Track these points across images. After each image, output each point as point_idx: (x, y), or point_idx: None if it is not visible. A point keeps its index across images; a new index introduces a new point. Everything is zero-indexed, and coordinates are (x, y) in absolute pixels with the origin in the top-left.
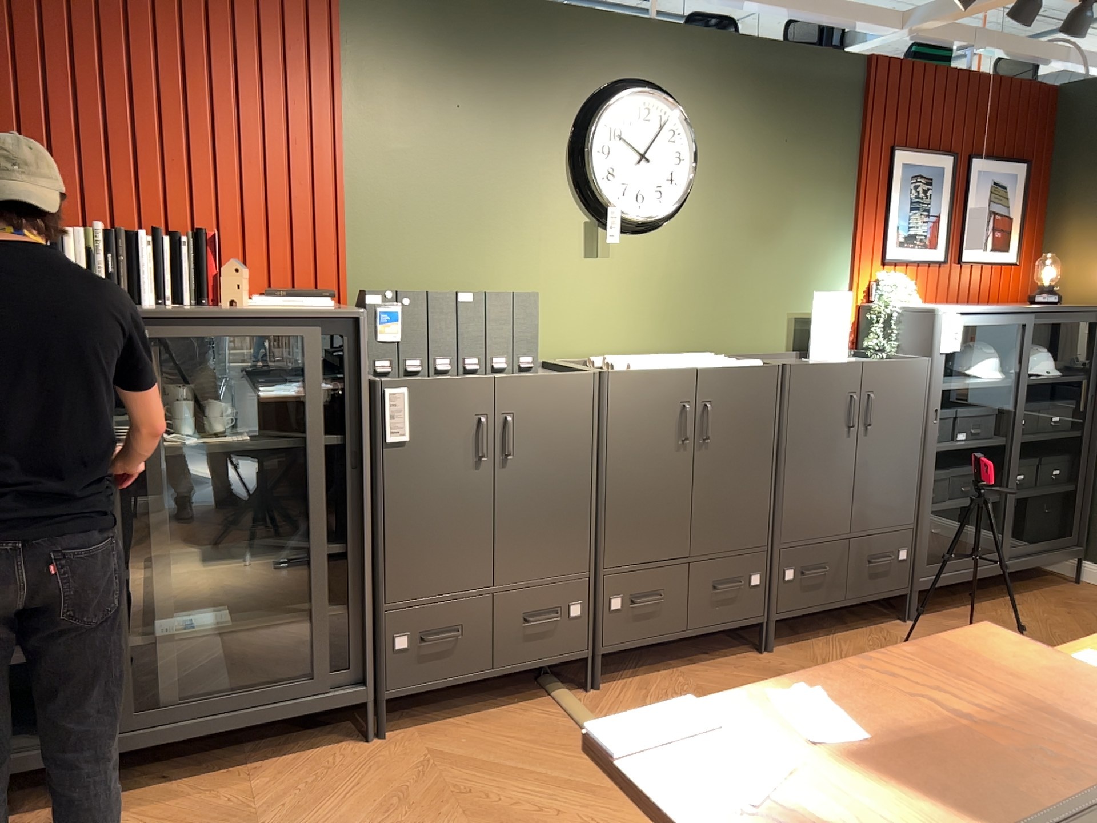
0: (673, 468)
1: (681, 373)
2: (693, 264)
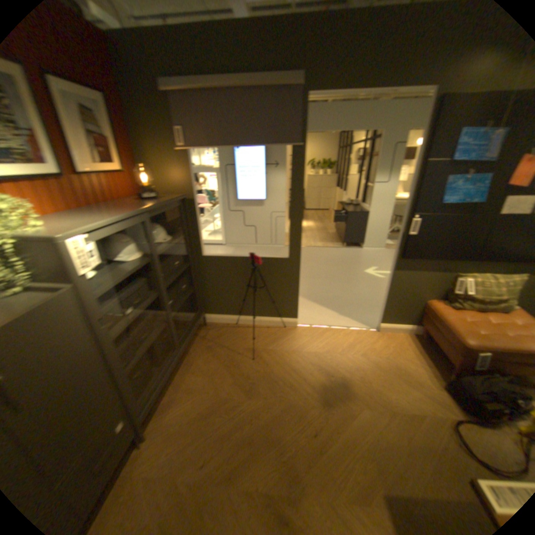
0: None
1: None
2: None
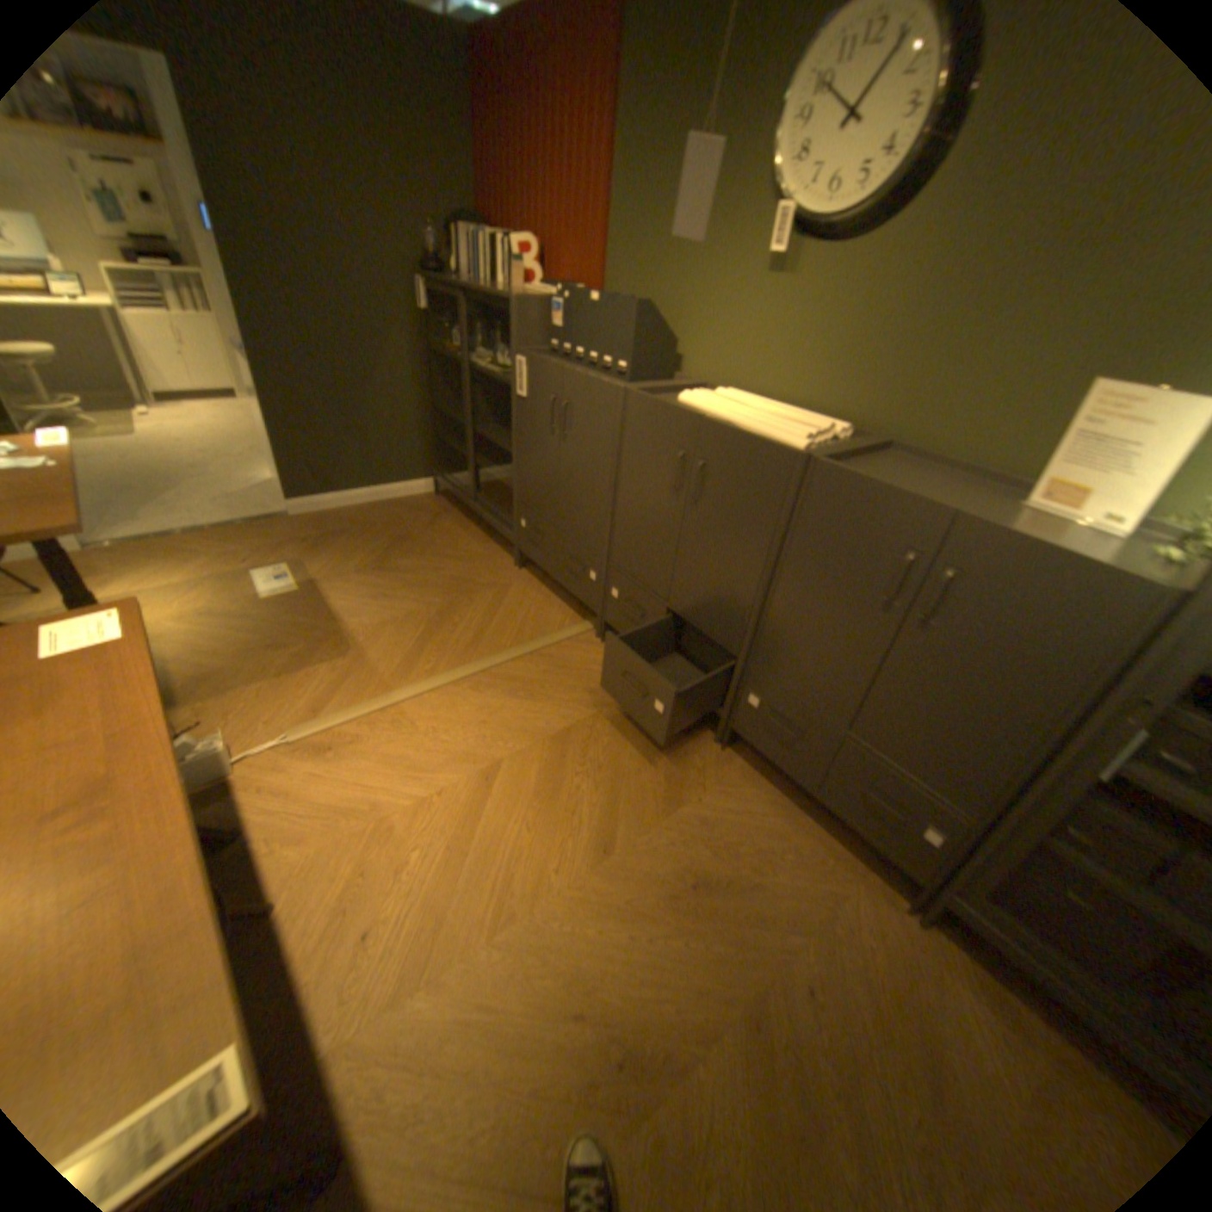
0: (663, 510)
1: (684, 415)
2: (903, 293)
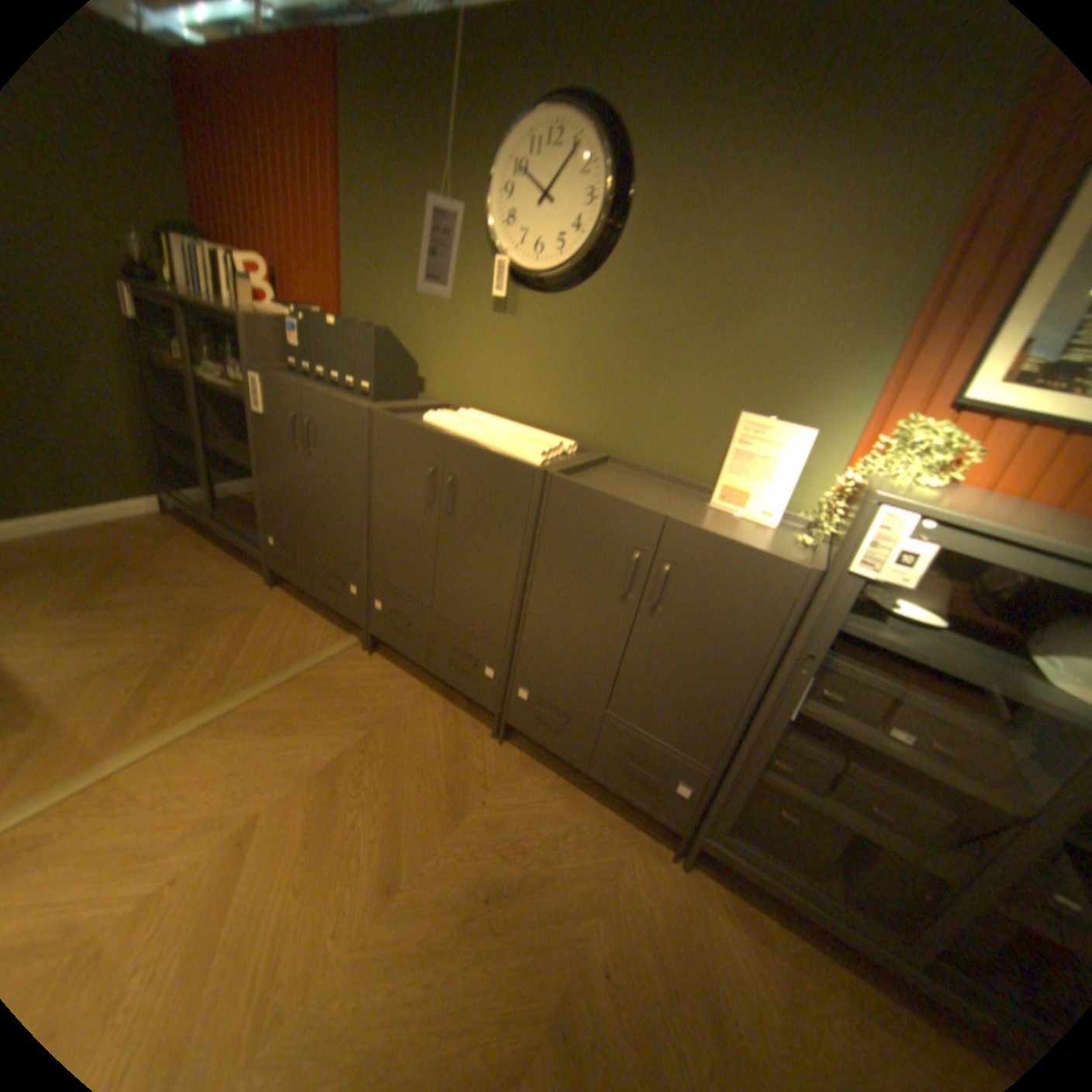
0: (420, 523)
1: (431, 435)
2: (603, 339)
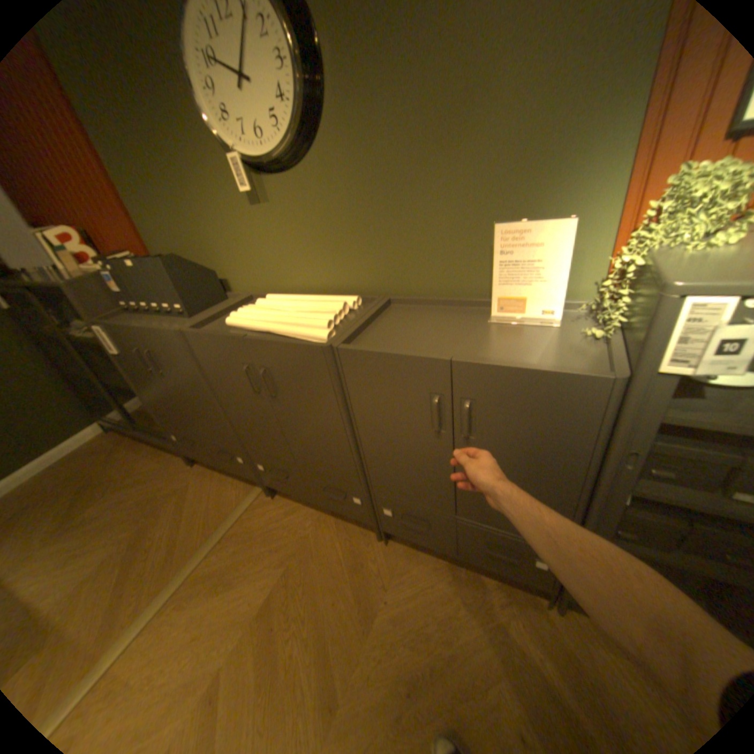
0: (258, 407)
1: (232, 340)
2: (347, 197)
